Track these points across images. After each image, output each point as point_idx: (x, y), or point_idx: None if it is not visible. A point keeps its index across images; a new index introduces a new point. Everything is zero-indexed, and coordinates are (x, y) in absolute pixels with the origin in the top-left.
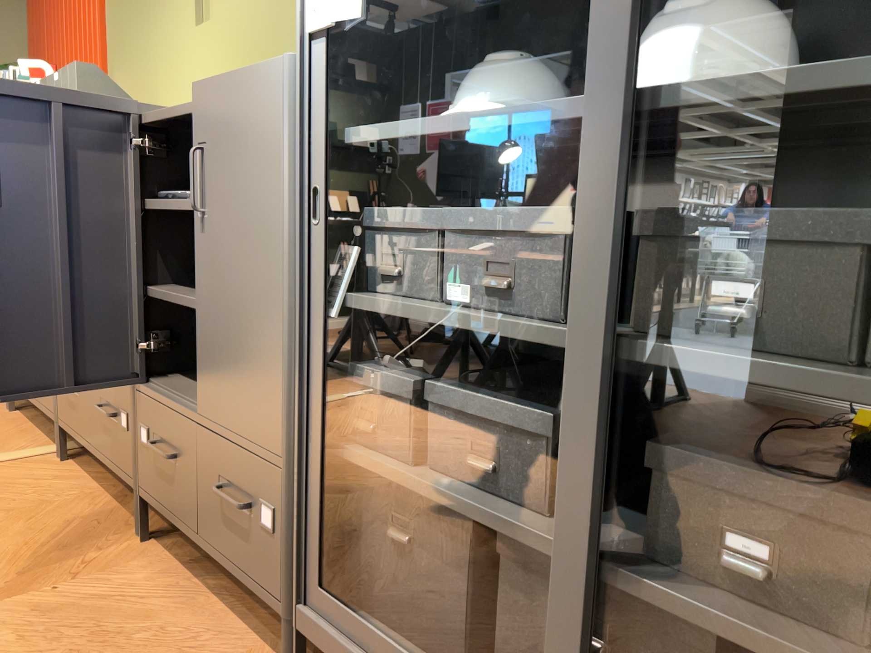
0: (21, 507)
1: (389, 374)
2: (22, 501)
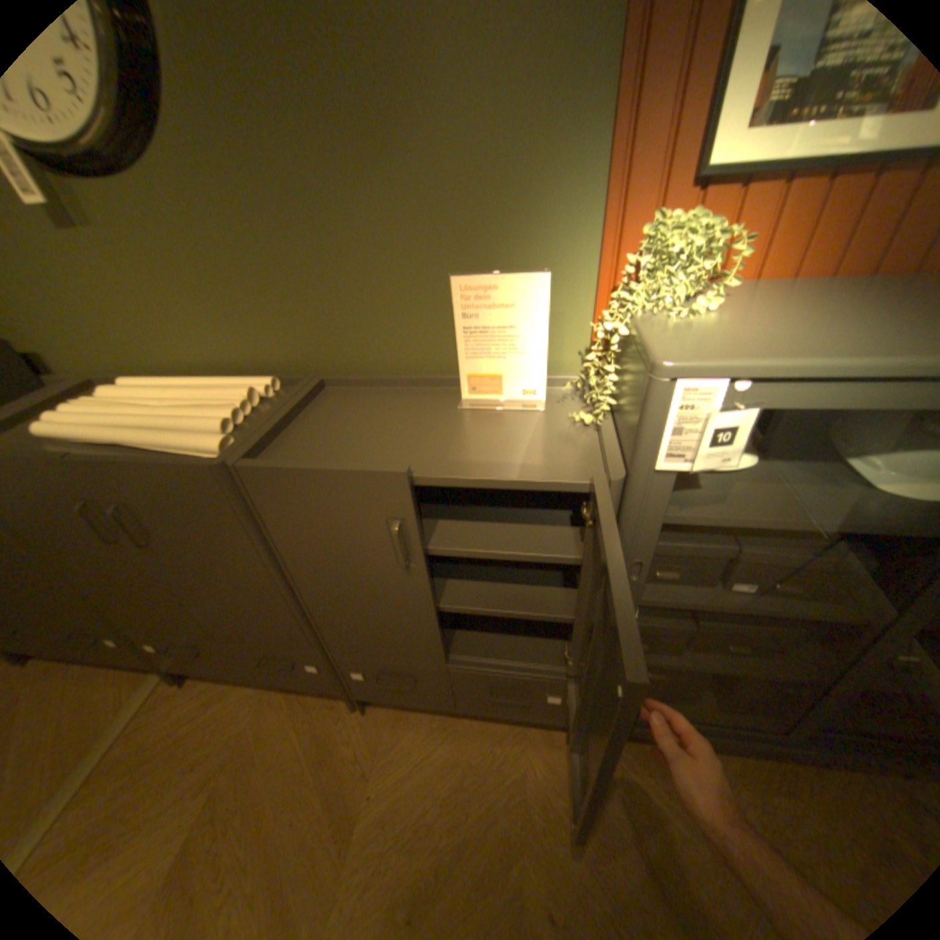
0: (223, 756)
1: (660, 624)
2: (213, 750)
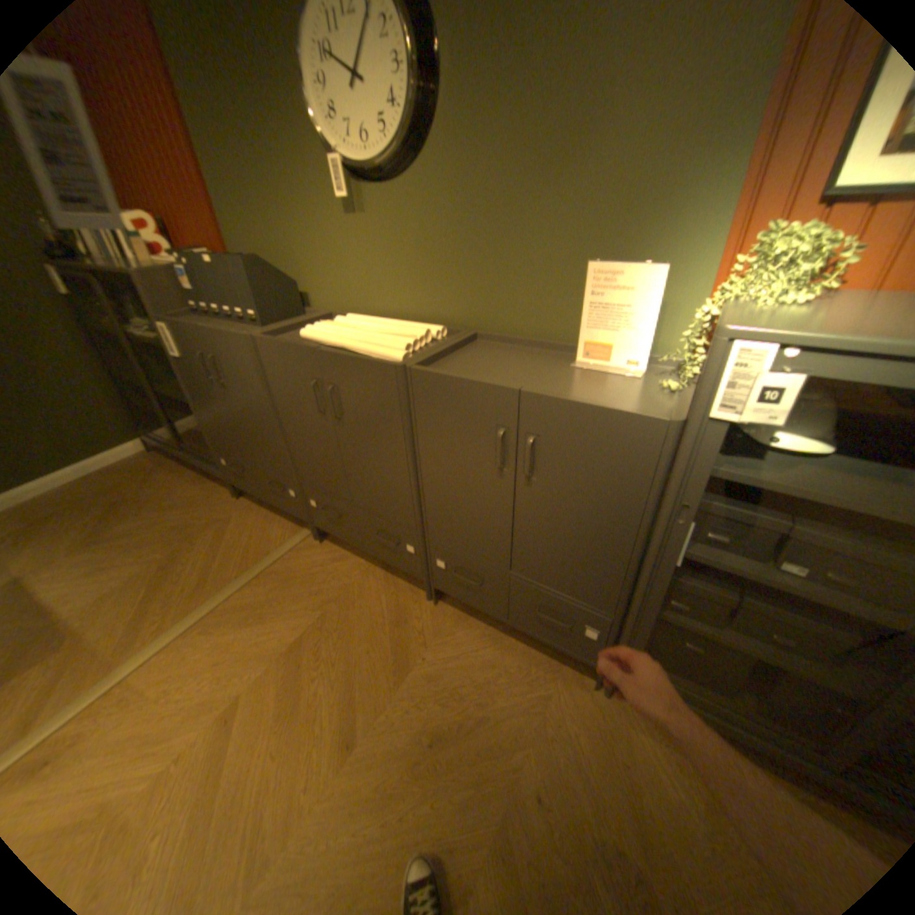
0: (337, 593)
1: (705, 587)
2: (332, 588)
